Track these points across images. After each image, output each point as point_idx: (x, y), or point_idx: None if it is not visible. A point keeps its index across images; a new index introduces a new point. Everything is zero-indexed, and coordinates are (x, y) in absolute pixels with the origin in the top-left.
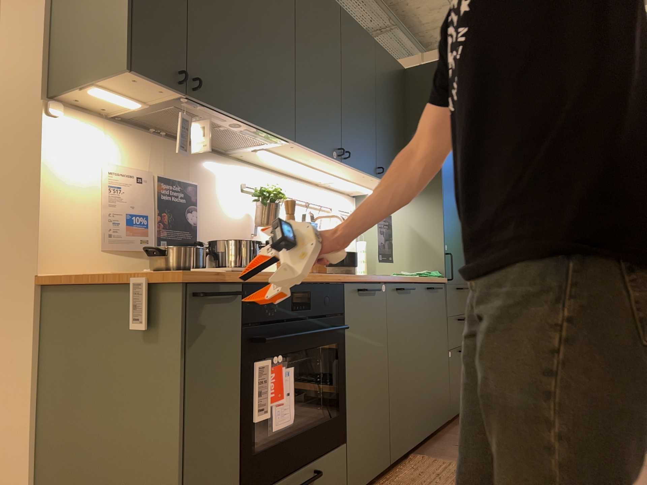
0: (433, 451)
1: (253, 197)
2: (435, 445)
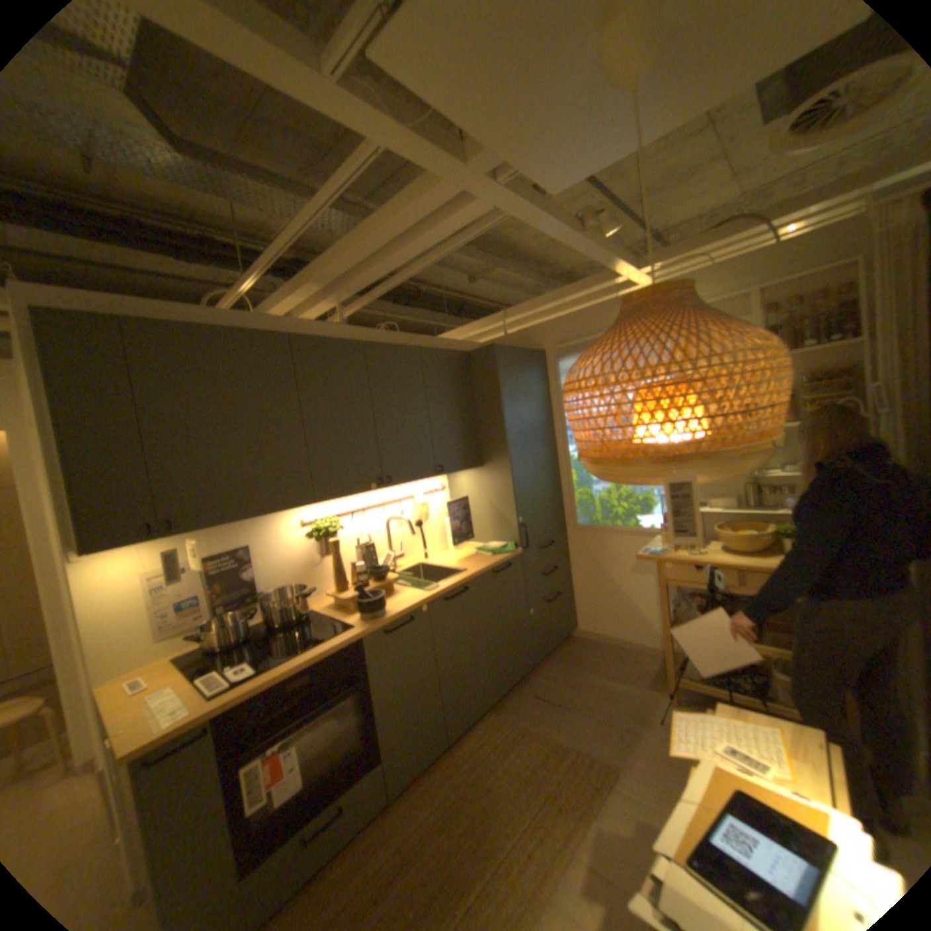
0: (510, 707)
1: (308, 536)
2: (516, 696)
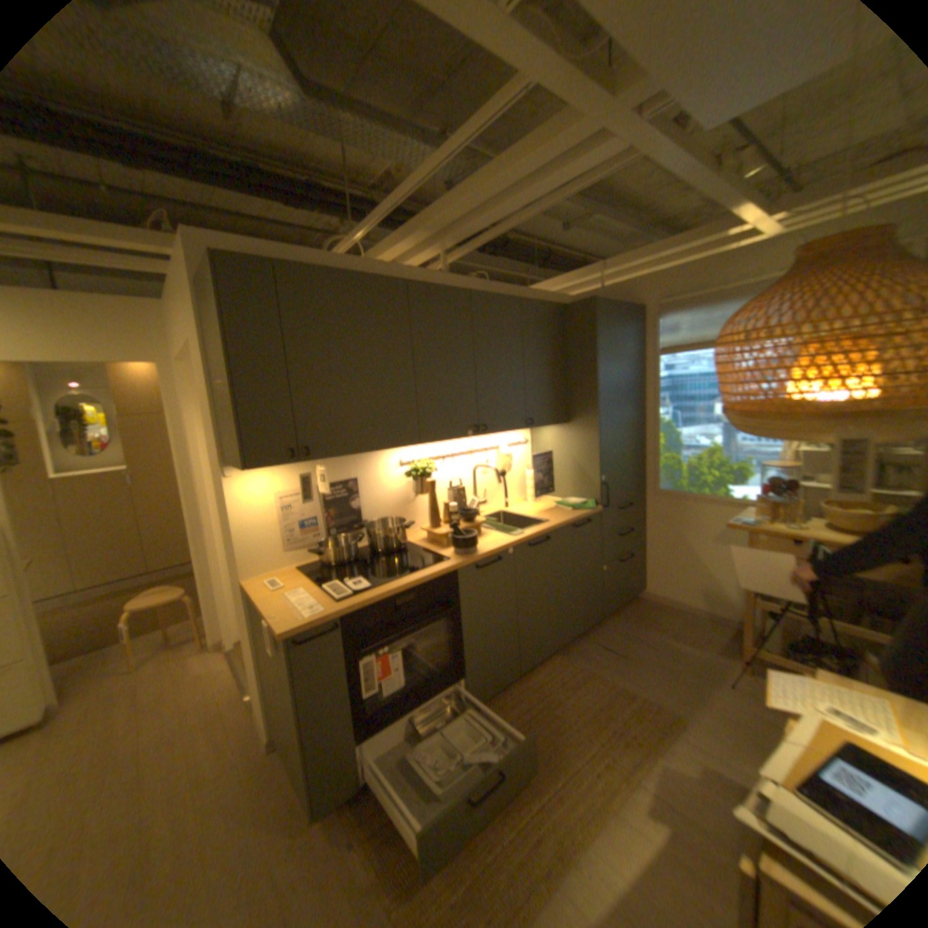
0: (577, 652)
1: (407, 475)
2: (583, 643)
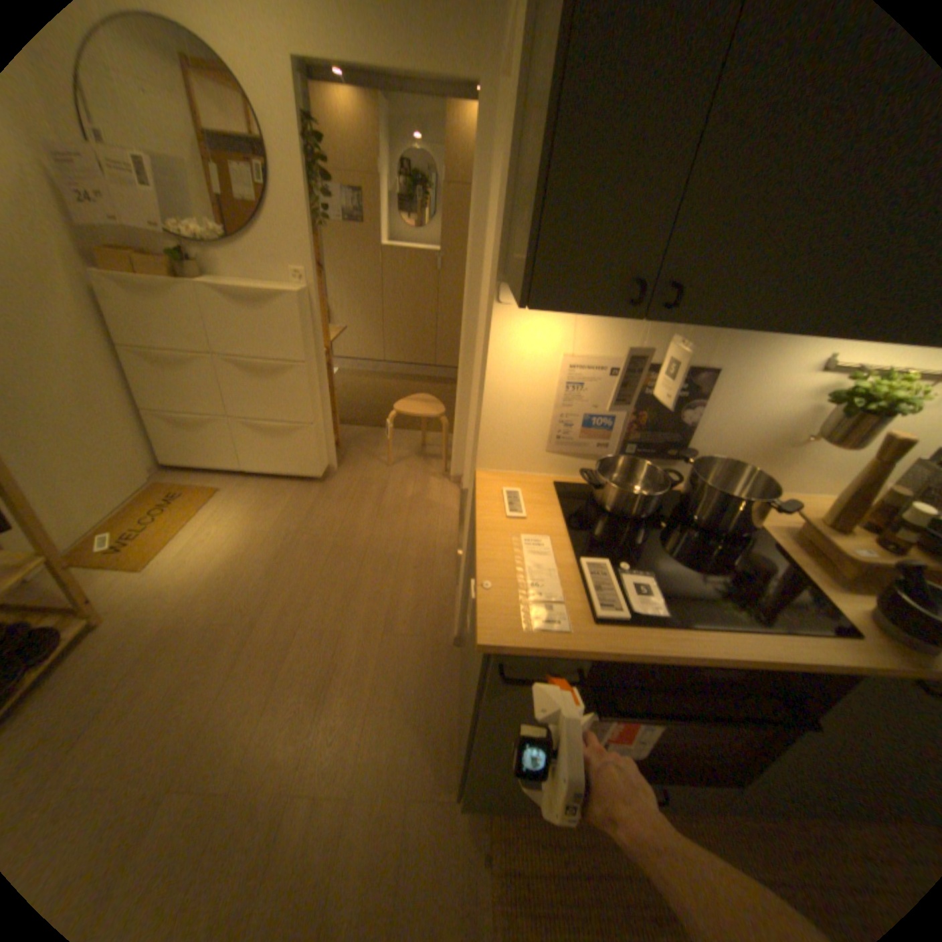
0: None
1: (835, 394)
2: None
